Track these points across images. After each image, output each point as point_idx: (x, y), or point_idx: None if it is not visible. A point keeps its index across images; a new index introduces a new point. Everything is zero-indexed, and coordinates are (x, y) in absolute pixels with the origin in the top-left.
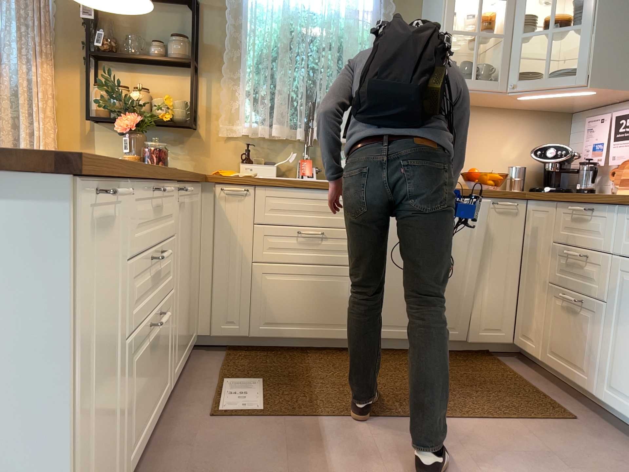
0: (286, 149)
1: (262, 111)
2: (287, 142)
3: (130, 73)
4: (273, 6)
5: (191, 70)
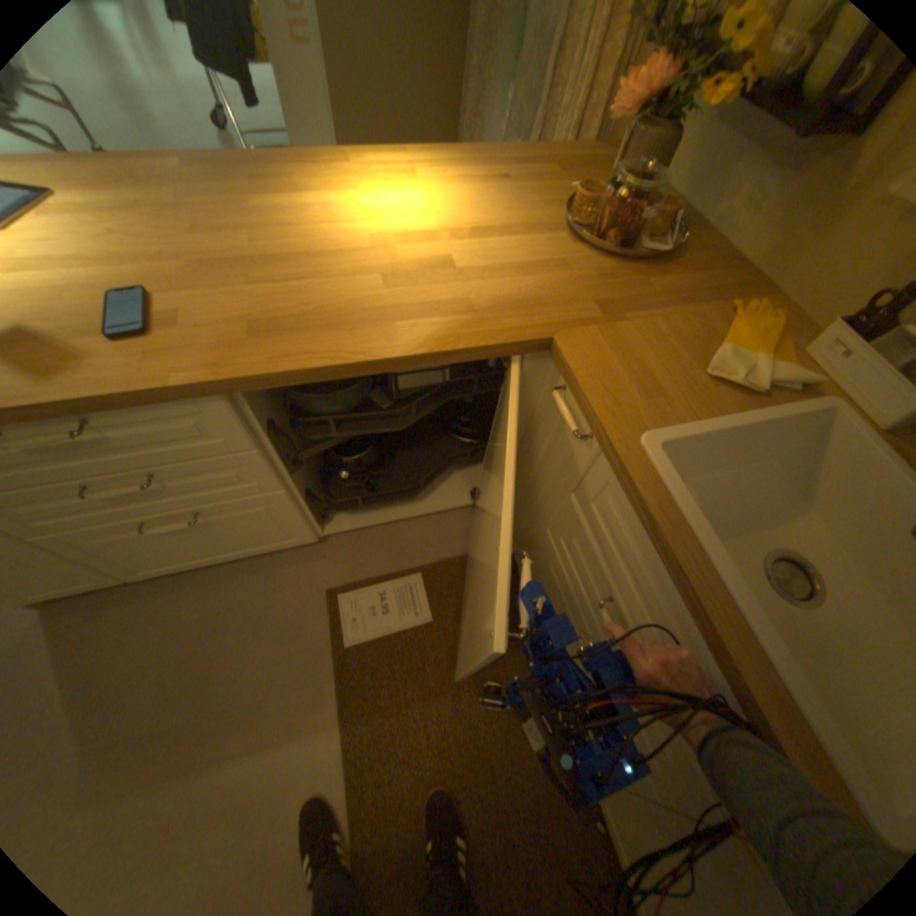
0: None
1: None
2: None
3: None
4: None
5: None
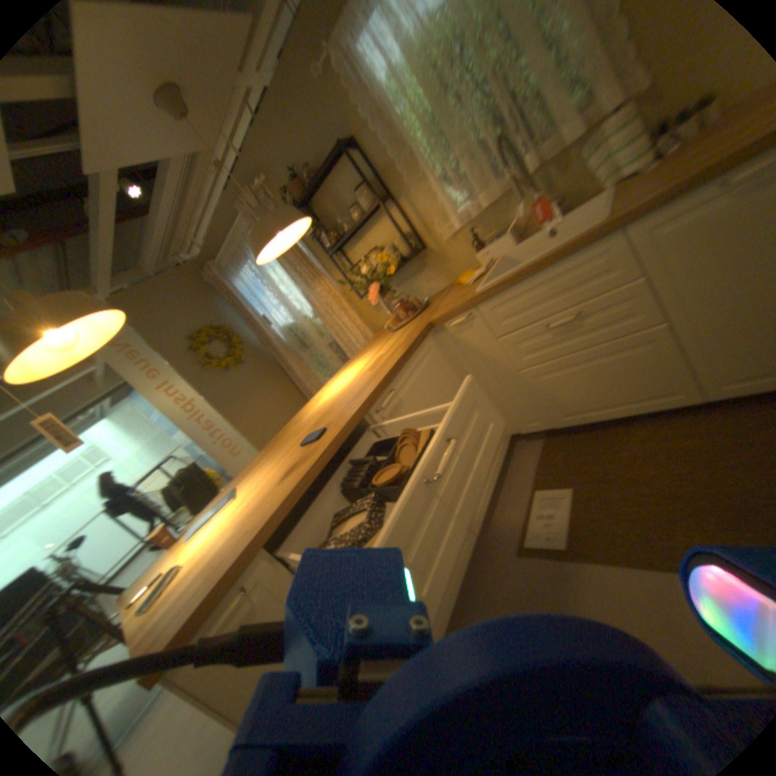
0: (512, 201)
1: (460, 191)
2: (508, 194)
3: (358, 241)
4: (398, 60)
5: (387, 201)
